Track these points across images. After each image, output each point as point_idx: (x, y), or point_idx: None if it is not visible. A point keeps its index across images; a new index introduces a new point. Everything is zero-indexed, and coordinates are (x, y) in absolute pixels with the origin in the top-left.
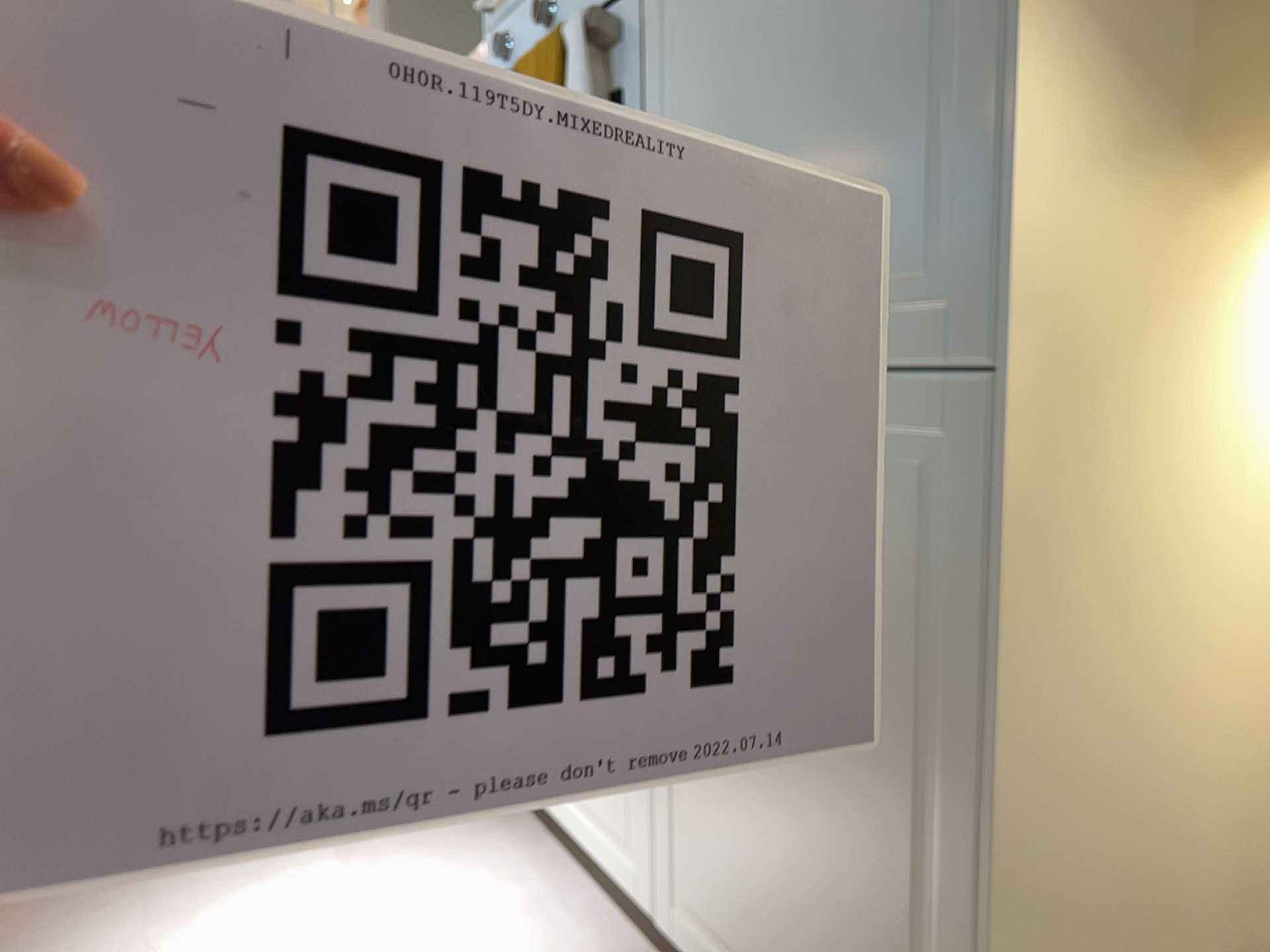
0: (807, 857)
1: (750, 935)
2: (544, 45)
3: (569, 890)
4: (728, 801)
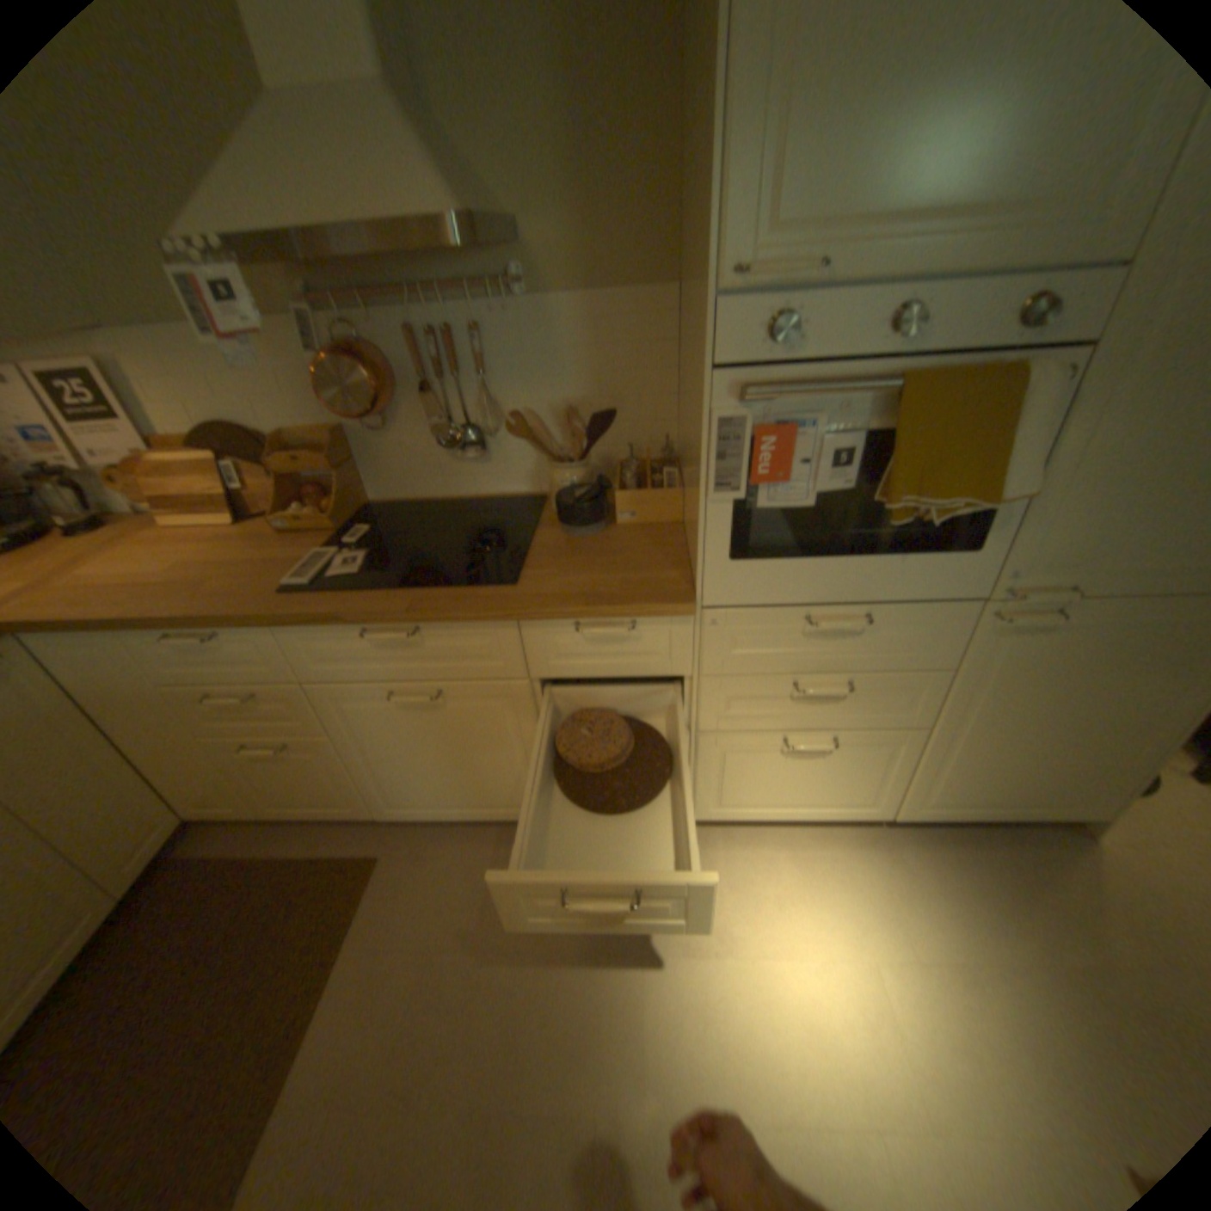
0: (1051, 760)
1: (988, 795)
2: (971, 379)
3: (776, 839)
4: (989, 760)
